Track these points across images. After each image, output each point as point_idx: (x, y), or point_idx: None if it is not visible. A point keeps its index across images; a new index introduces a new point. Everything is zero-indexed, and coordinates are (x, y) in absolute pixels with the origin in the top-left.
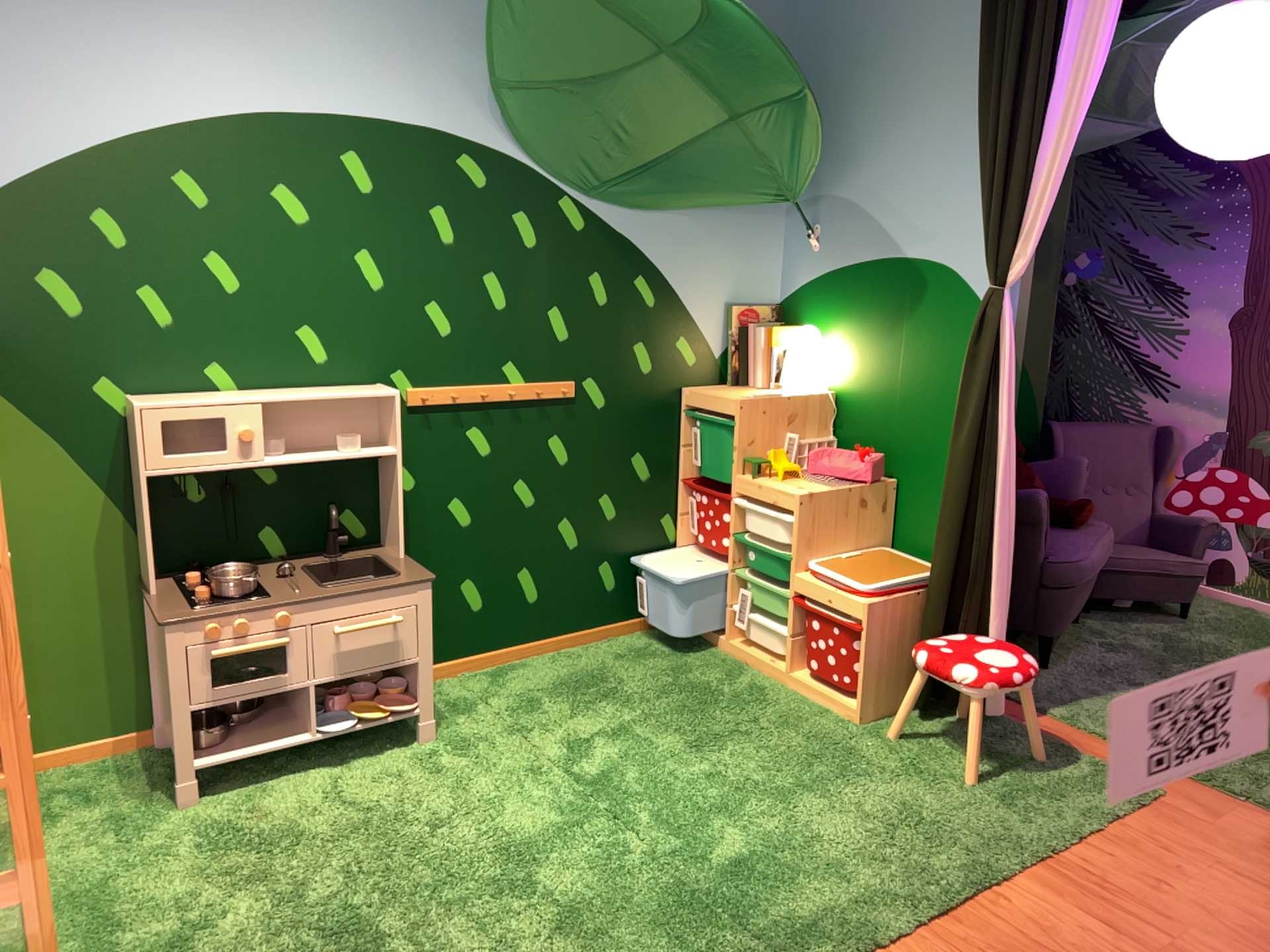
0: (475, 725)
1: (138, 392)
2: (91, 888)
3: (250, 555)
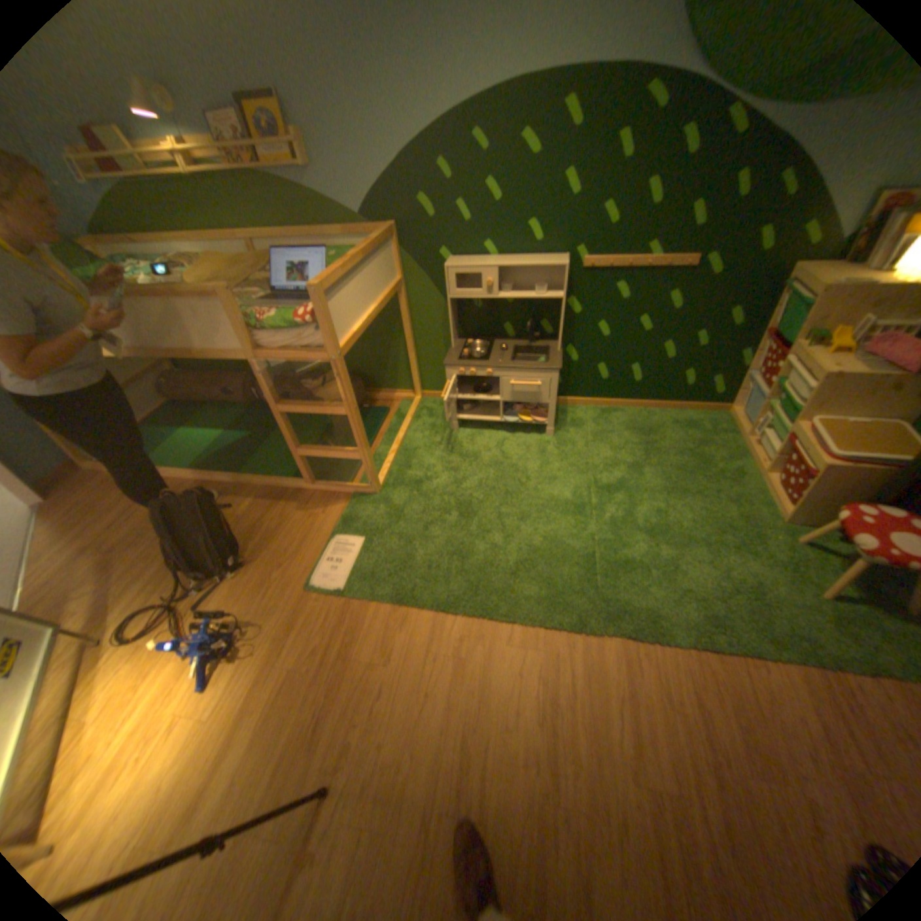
0: (574, 436)
1: (454, 256)
2: (412, 450)
3: (498, 335)
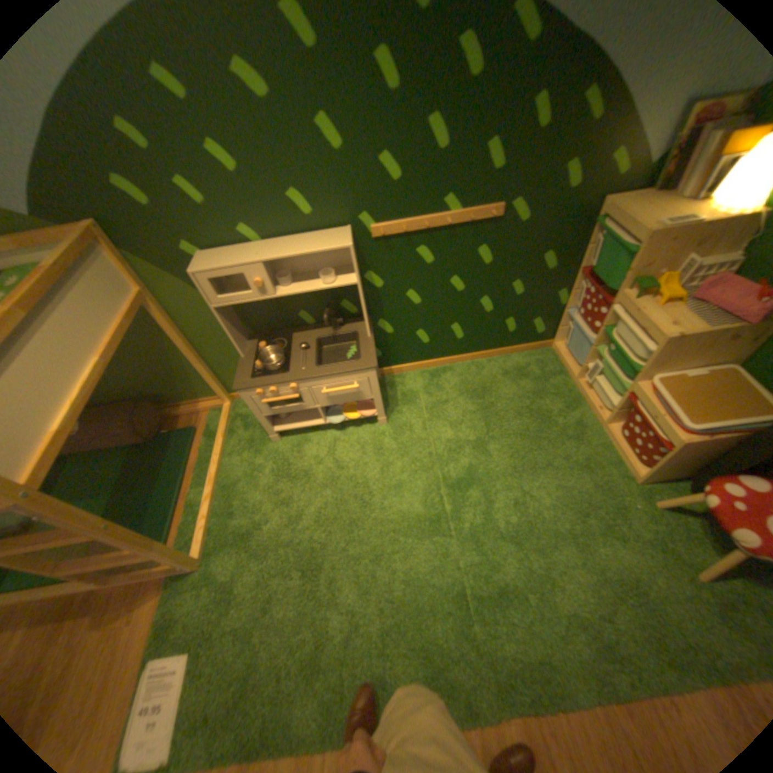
0: (410, 416)
1: (204, 248)
2: (231, 485)
3: (296, 325)
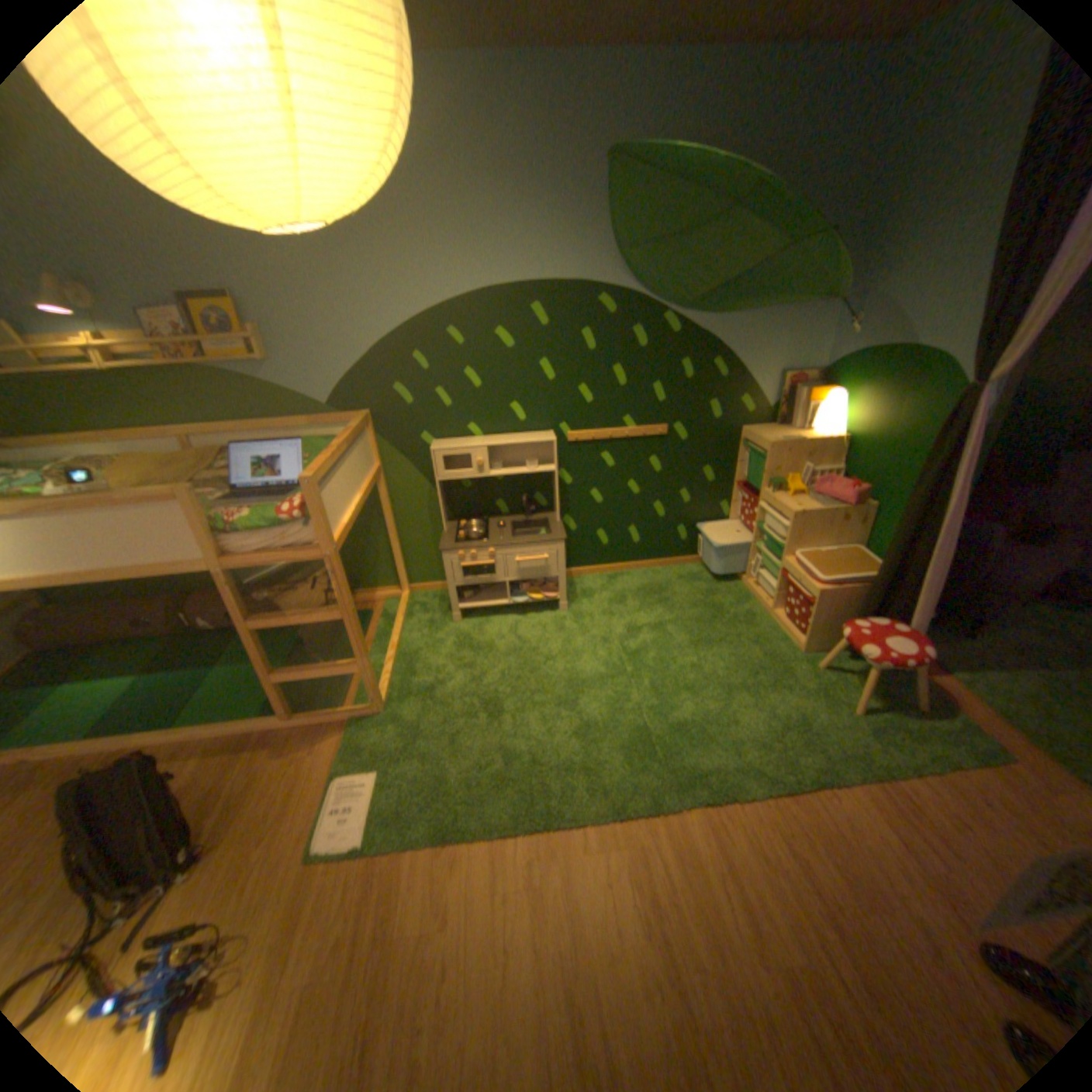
0: (589, 606)
1: (438, 439)
2: (412, 653)
3: (492, 513)
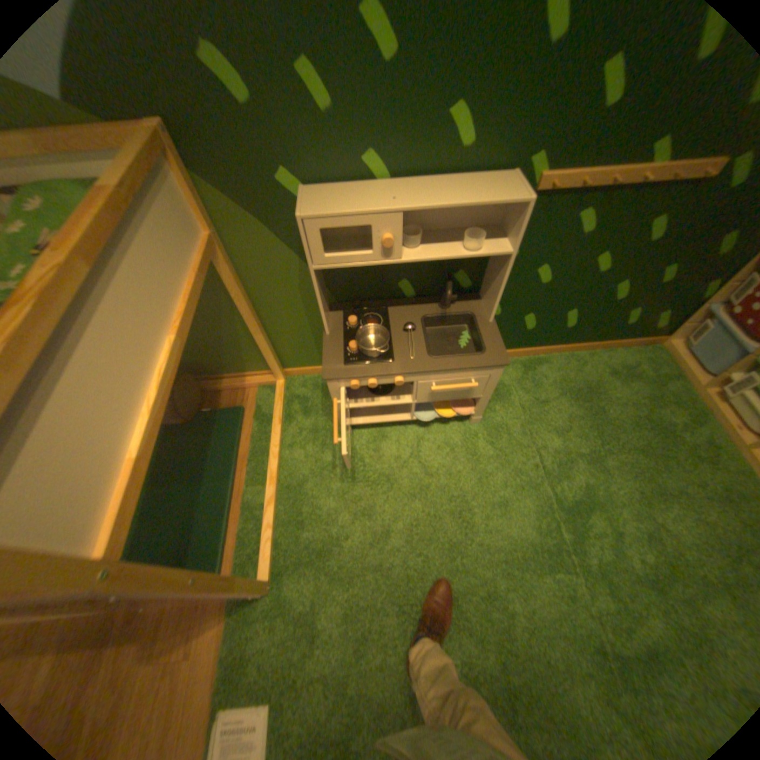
0: (505, 415)
1: (308, 181)
2: (296, 485)
3: (391, 296)
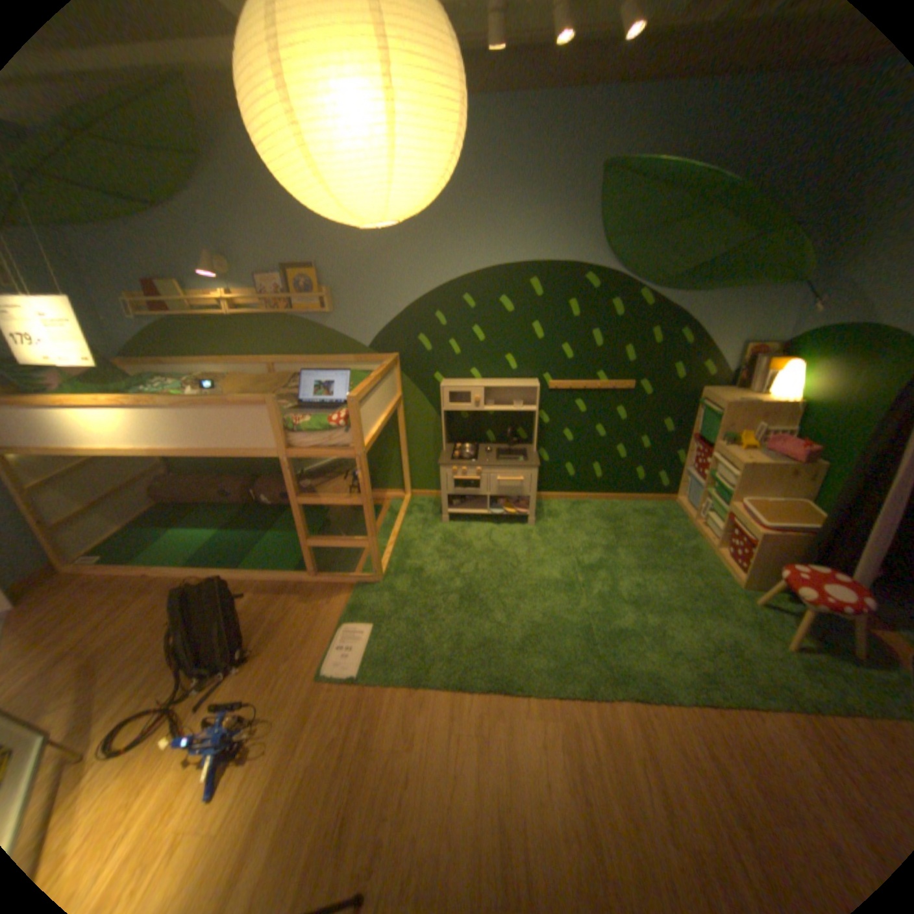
0: (552, 525)
1: (446, 379)
2: (408, 542)
3: (481, 440)
